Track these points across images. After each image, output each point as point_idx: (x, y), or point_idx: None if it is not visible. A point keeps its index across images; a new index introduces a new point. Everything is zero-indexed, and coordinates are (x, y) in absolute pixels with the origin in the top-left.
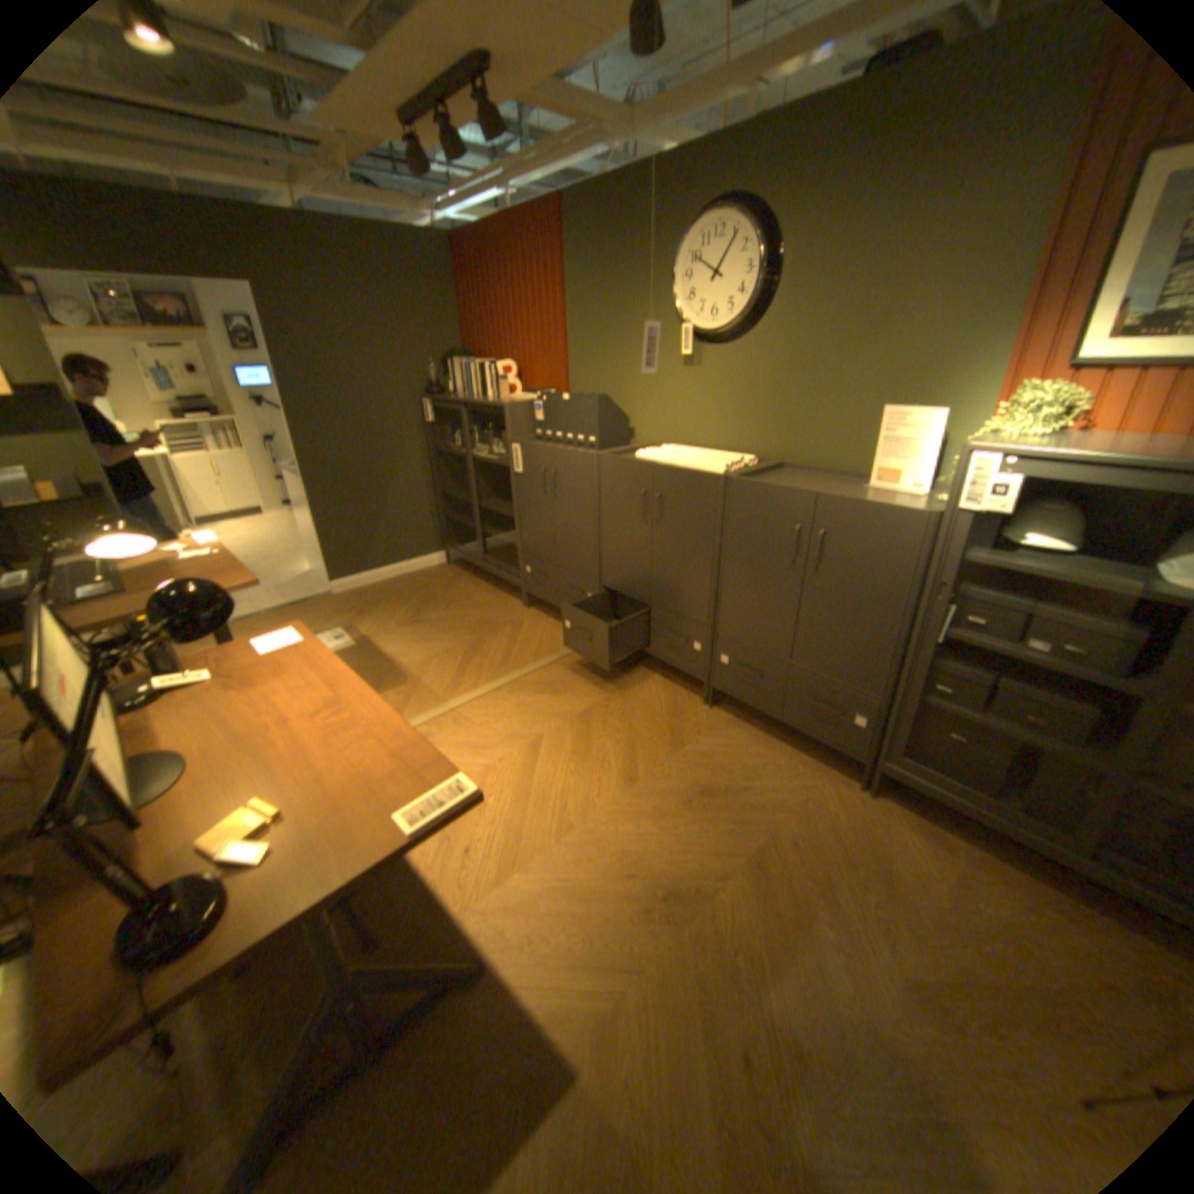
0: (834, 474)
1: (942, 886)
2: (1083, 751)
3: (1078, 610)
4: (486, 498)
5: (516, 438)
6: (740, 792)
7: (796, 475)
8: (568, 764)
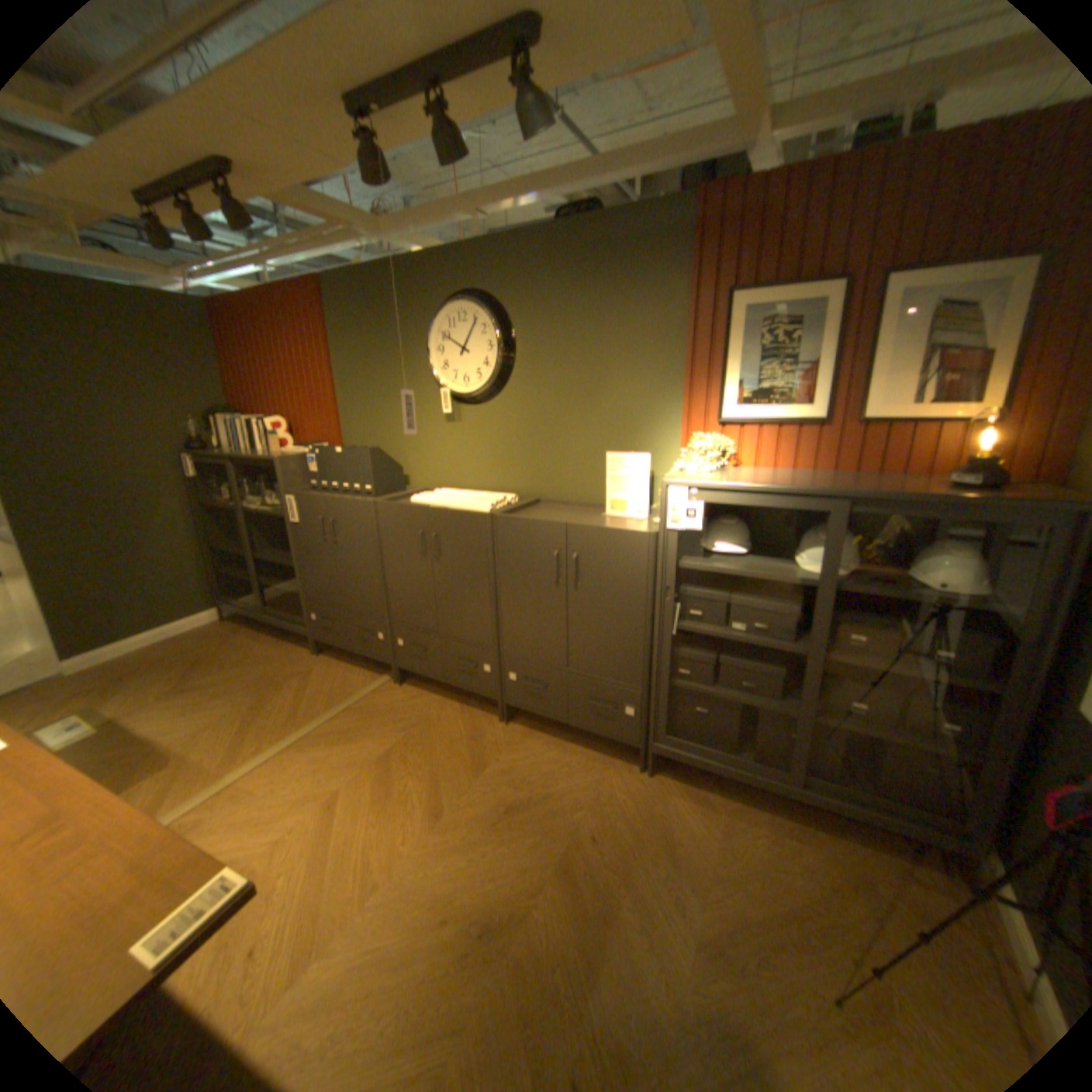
0: (579, 507)
1: (711, 842)
2: (781, 702)
3: (757, 596)
4: (262, 549)
5: (290, 490)
6: (541, 801)
7: (550, 509)
8: (369, 816)
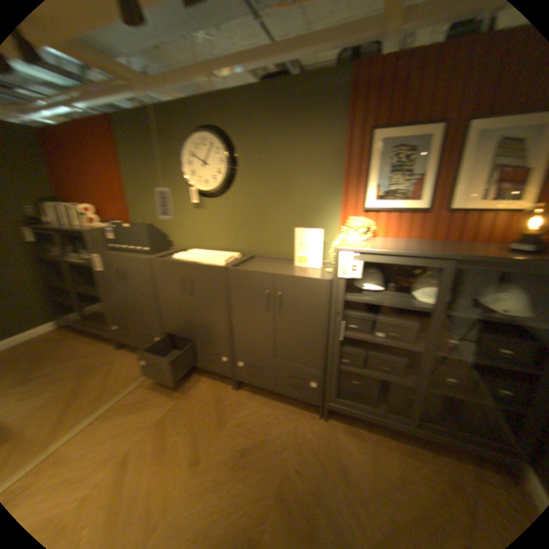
0: (277, 260)
1: (366, 465)
2: (403, 378)
3: (390, 316)
4: (77, 286)
5: (92, 250)
6: (261, 445)
7: (260, 261)
8: (149, 469)
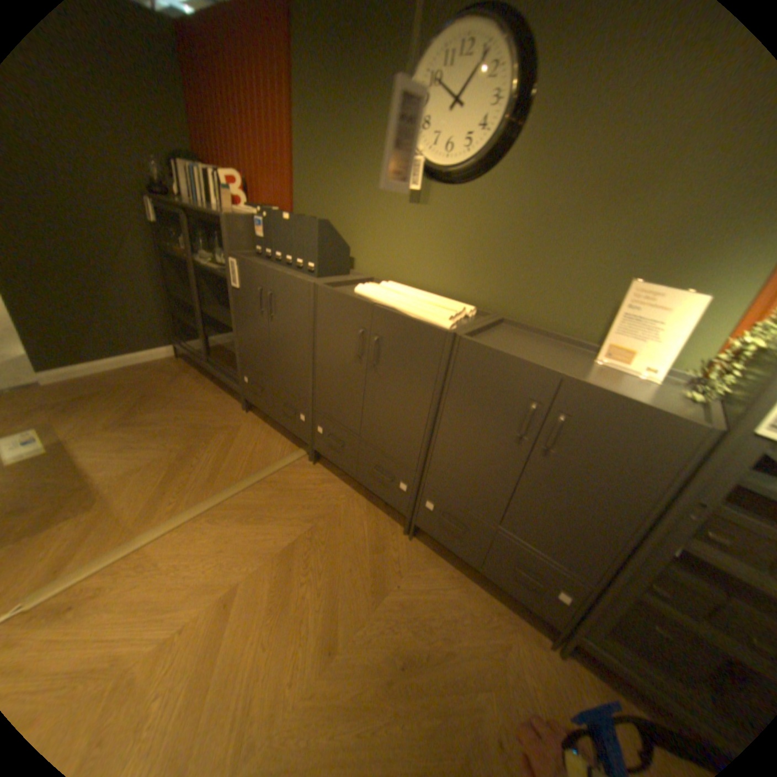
0: (556, 339)
1: None
2: None
3: None
4: (210, 304)
5: (234, 252)
6: (442, 661)
7: (518, 334)
8: (261, 631)
